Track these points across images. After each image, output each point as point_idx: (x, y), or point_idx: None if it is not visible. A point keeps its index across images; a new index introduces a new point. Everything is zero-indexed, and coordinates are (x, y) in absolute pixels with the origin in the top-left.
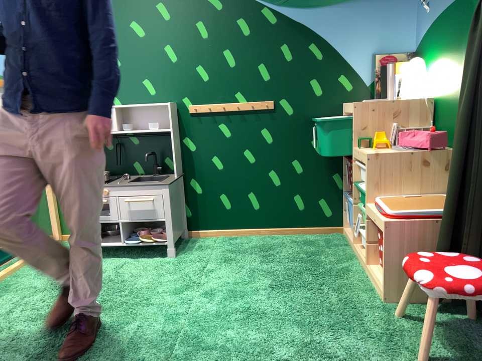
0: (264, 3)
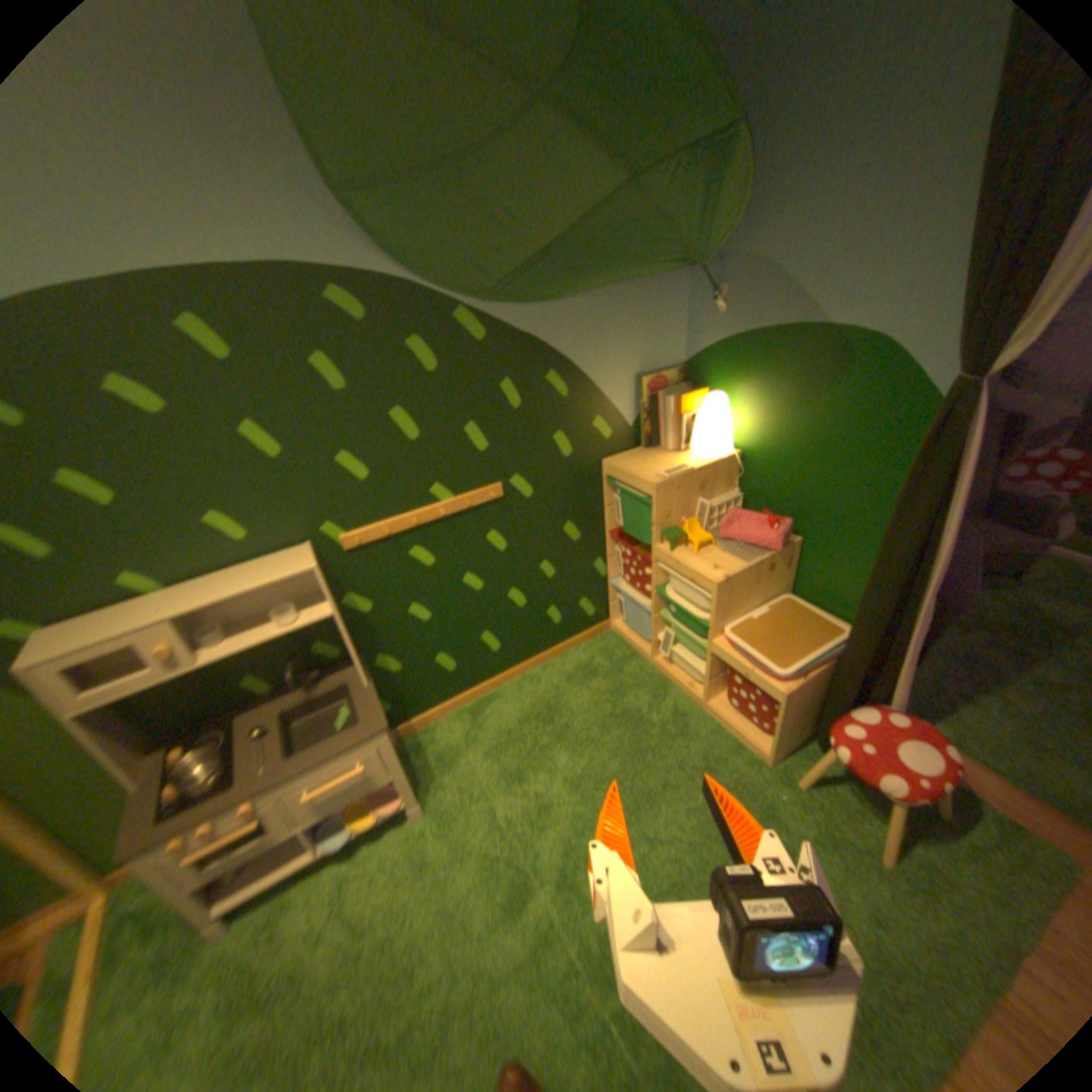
0: (457, 298)
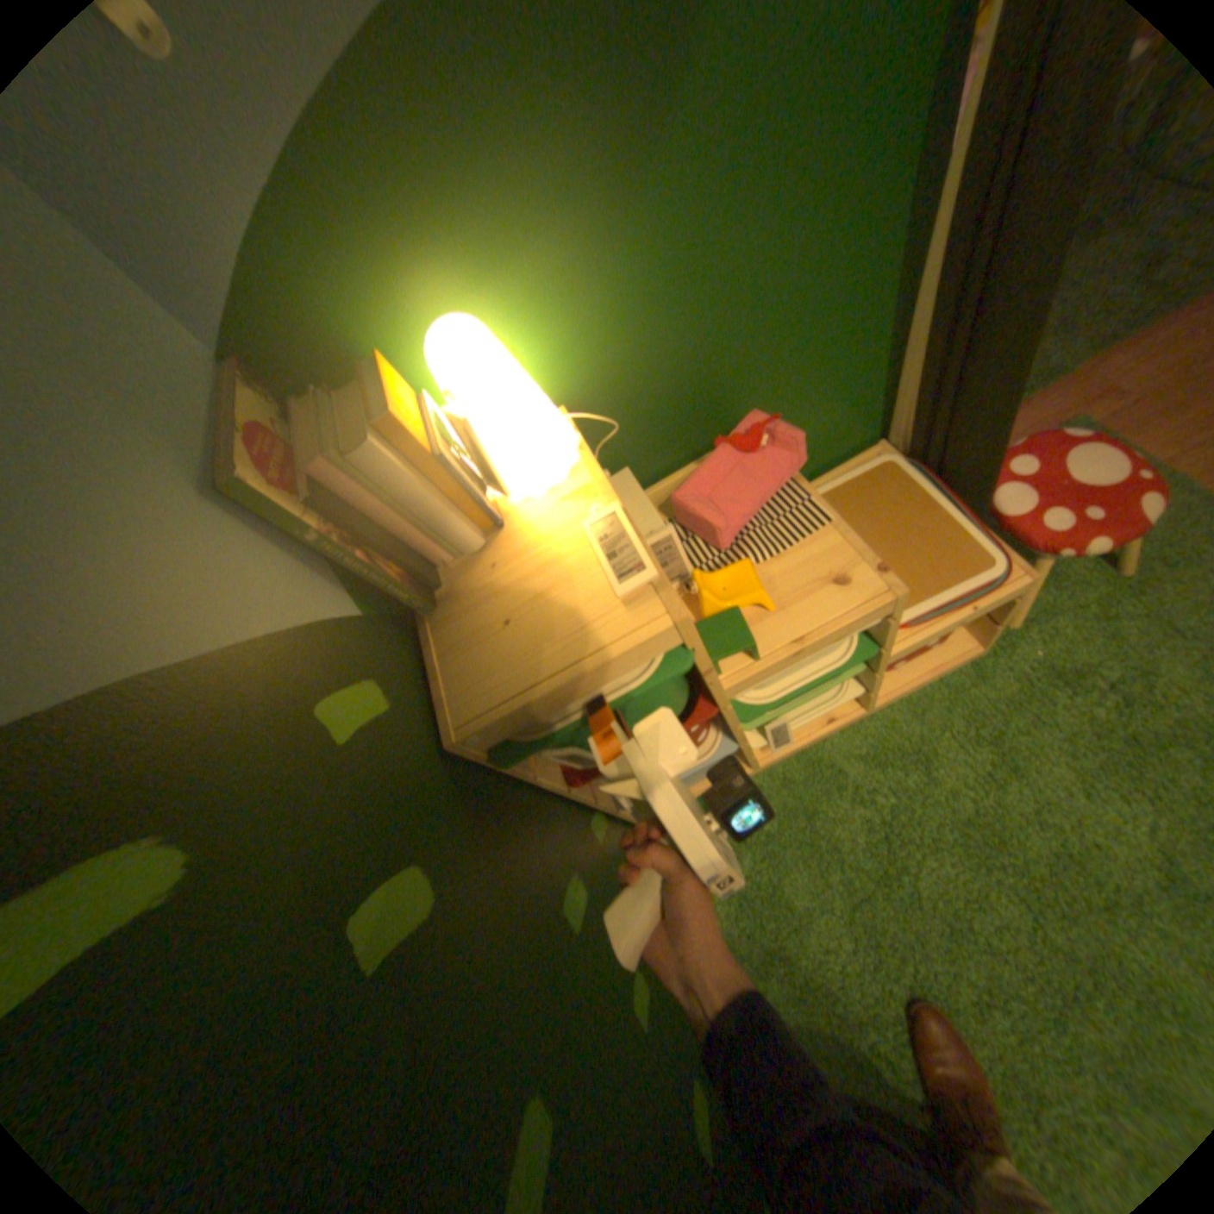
0: None
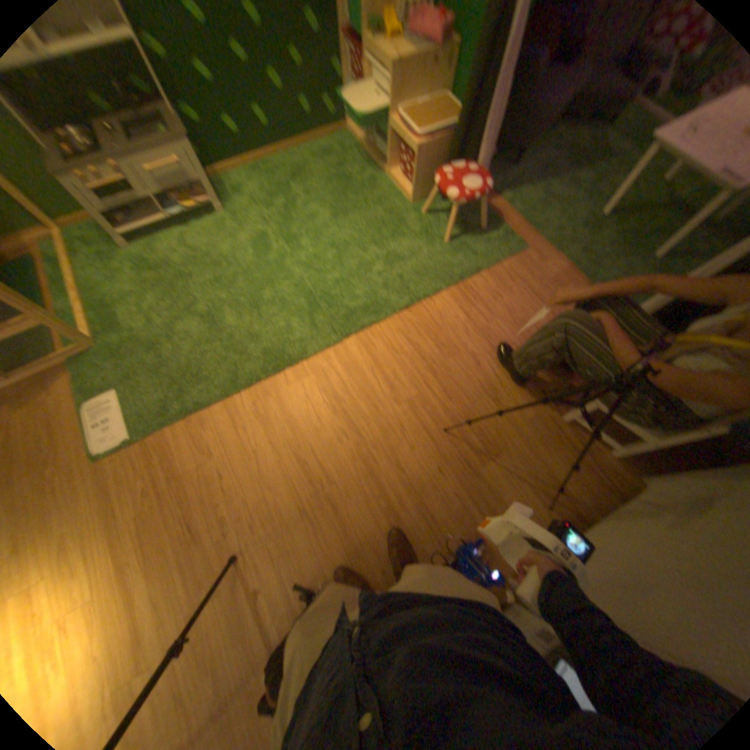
0: None
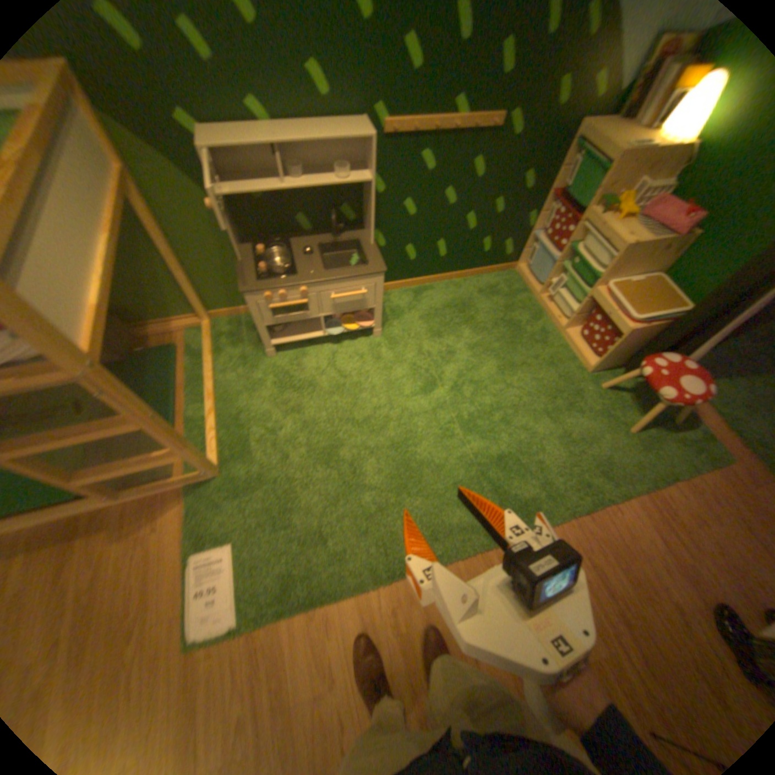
0: None
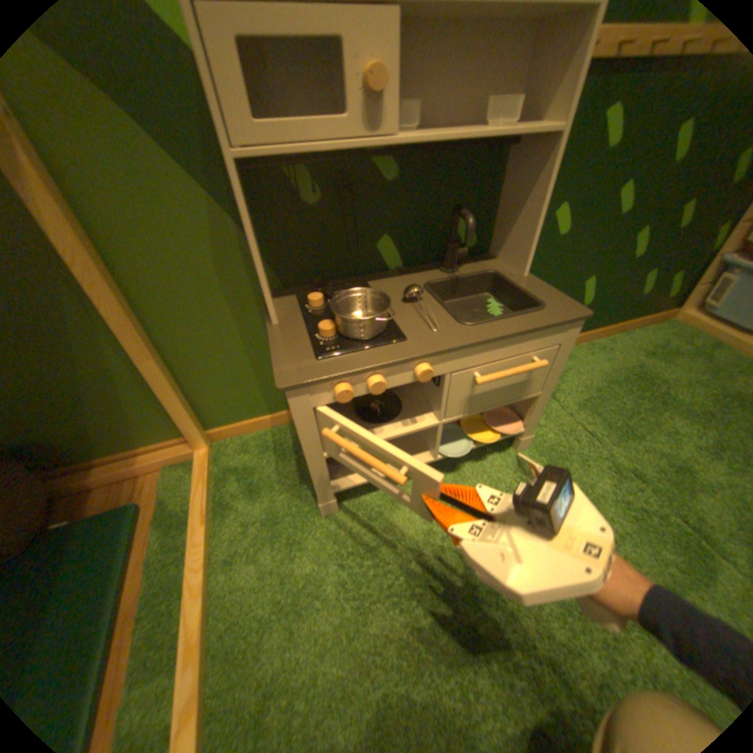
0: None
